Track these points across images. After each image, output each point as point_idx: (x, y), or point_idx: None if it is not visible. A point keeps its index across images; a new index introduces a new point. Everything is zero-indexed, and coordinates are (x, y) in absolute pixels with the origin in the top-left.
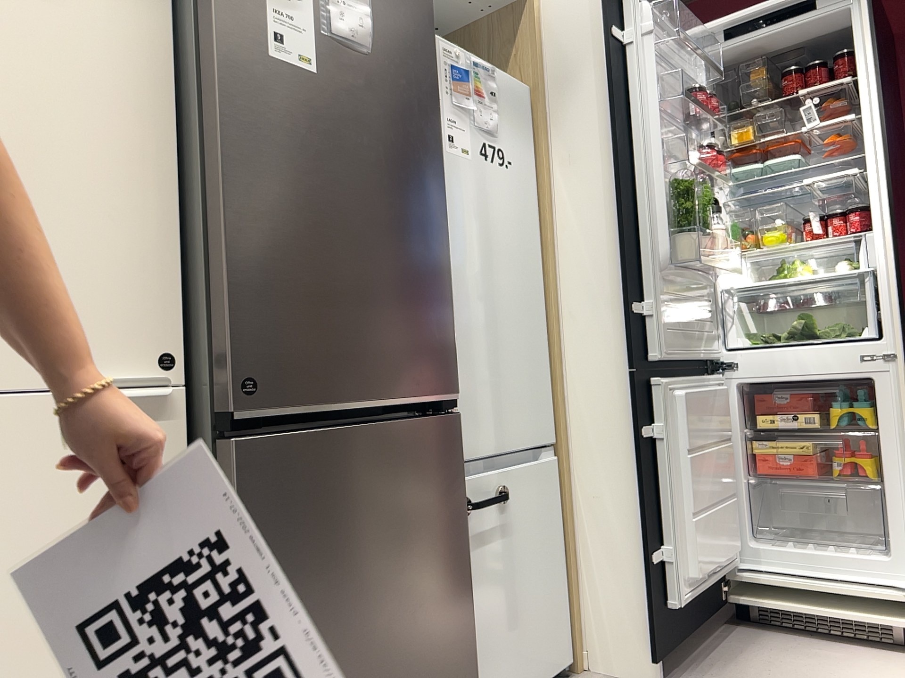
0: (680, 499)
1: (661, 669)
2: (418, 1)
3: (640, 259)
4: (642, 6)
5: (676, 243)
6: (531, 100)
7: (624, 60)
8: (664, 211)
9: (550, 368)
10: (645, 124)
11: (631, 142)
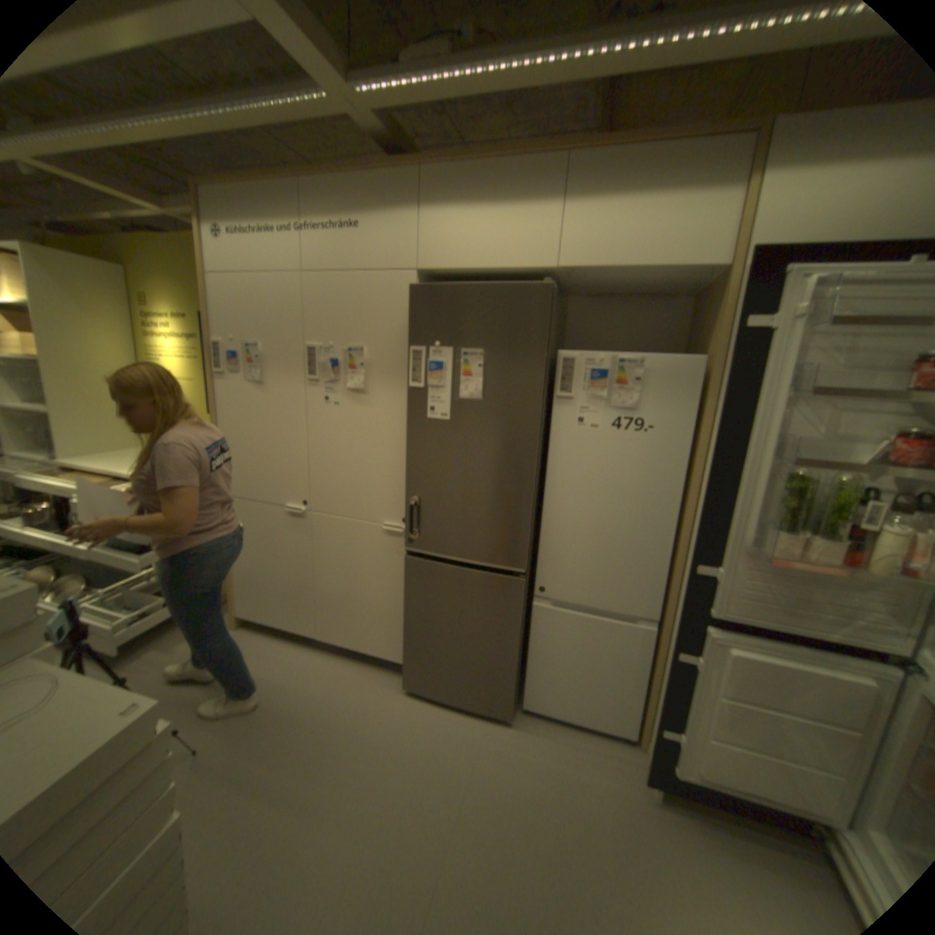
0: (707, 721)
1: (658, 795)
2: (530, 356)
3: (724, 534)
4: (808, 282)
5: (771, 534)
6: (712, 365)
7: (765, 347)
8: (772, 499)
9: (672, 573)
10: (766, 416)
11: (747, 430)
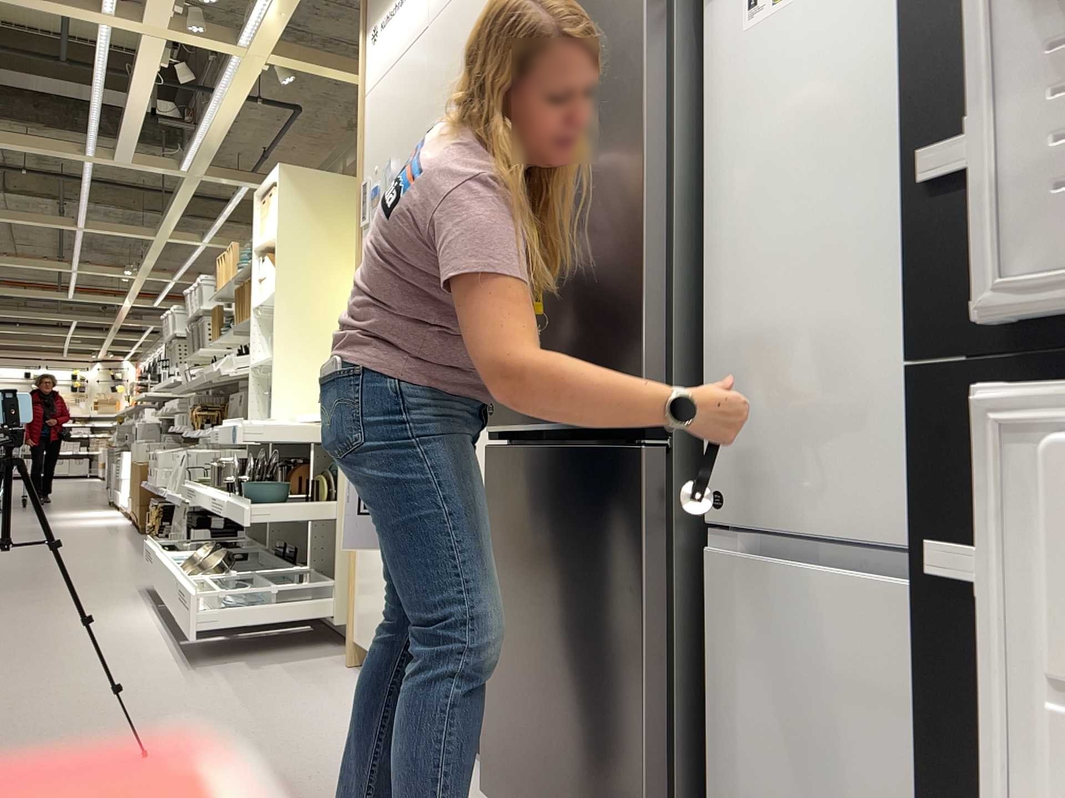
0: None
1: None
2: None
3: None
4: None
5: None
6: None
7: None
8: None
9: None
10: None
11: None
